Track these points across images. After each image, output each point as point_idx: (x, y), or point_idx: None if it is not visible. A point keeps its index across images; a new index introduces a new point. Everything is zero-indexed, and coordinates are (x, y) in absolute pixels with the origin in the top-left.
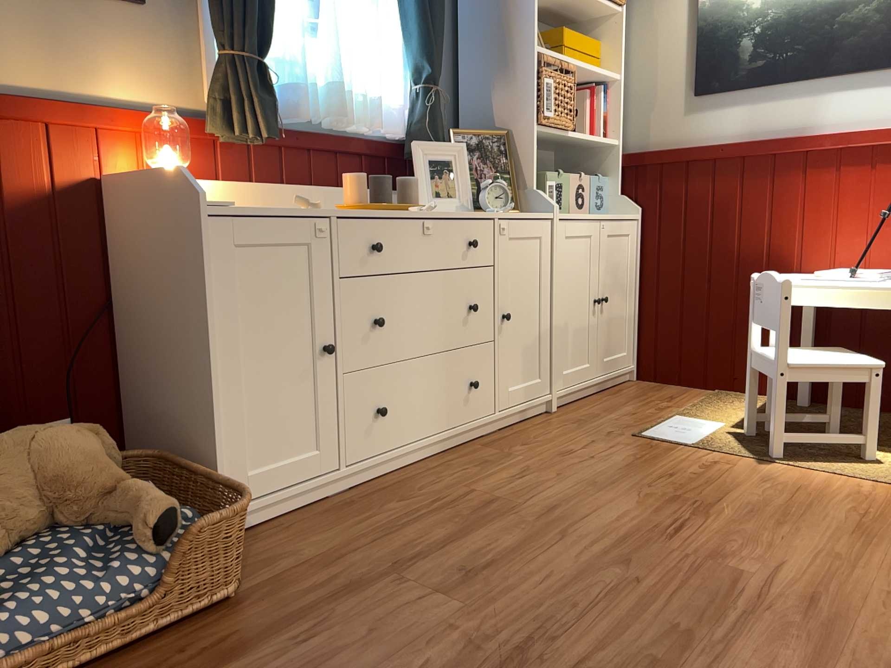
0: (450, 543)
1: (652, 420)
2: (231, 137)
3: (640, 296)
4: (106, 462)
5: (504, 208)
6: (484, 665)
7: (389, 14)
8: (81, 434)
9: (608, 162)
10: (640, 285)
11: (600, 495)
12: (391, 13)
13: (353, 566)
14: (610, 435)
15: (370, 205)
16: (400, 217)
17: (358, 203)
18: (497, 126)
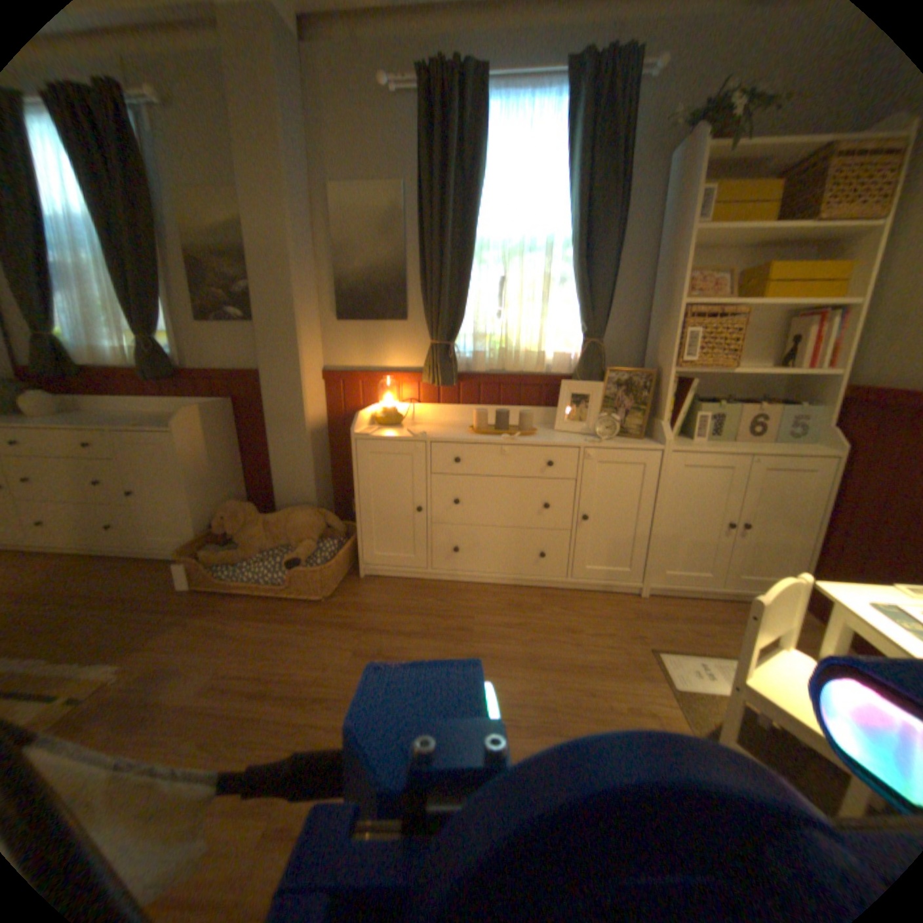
0: (405, 636)
1: (706, 651)
2: (434, 384)
3: (829, 534)
4: (320, 528)
5: (610, 437)
6: (302, 692)
7: (570, 288)
8: (311, 516)
9: (830, 391)
10: (832, 524)
11: (518, 670)
12: (570, 288)
13: (364, 618)
14: (637, 640)
15: (477, 431)
16: (483, 443)
17: (474, 429)
18: (658, 364)
